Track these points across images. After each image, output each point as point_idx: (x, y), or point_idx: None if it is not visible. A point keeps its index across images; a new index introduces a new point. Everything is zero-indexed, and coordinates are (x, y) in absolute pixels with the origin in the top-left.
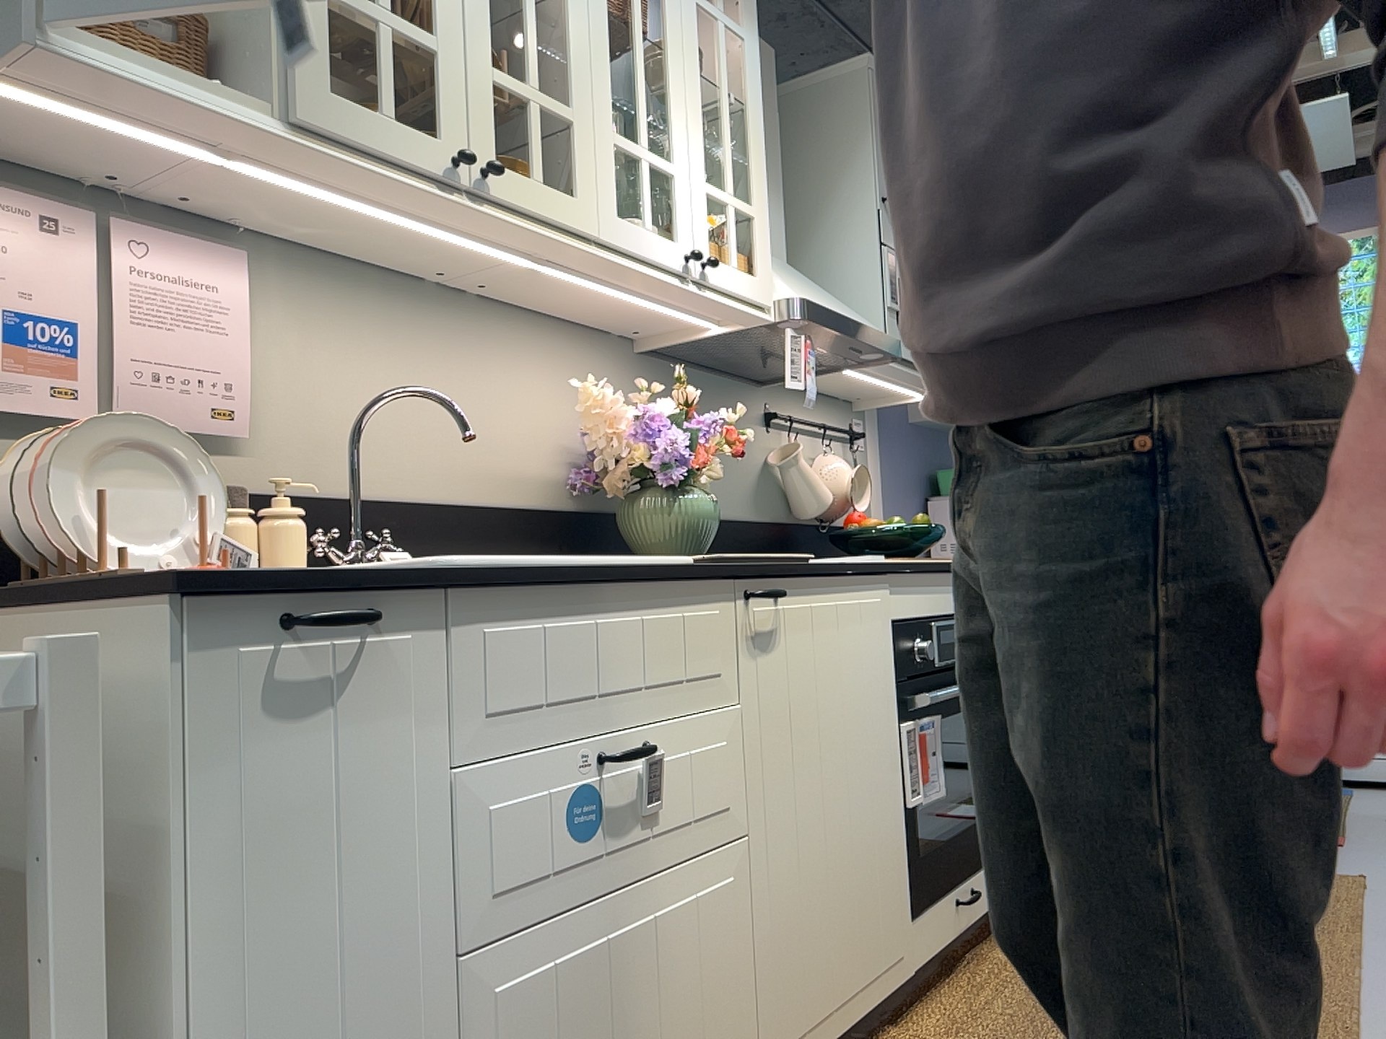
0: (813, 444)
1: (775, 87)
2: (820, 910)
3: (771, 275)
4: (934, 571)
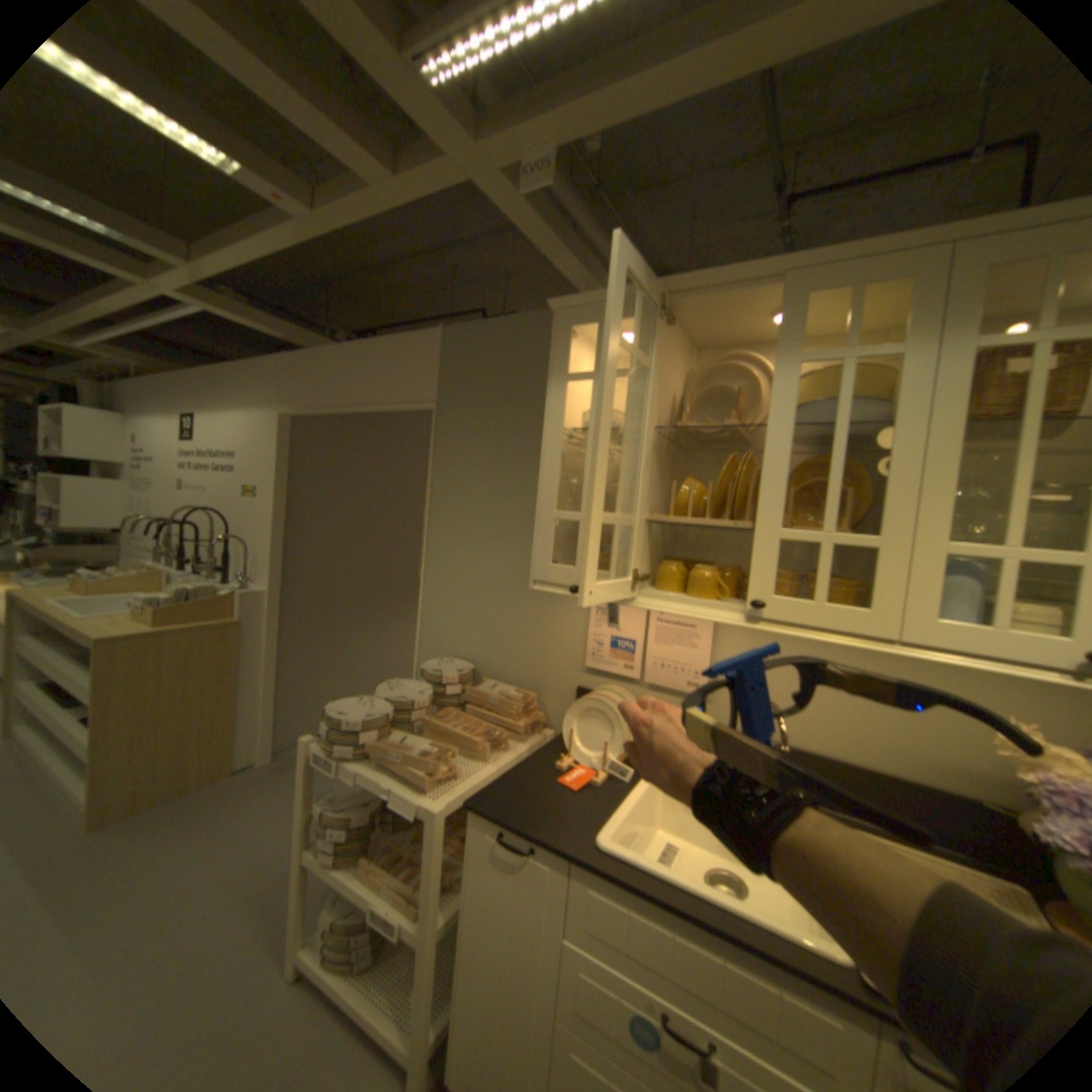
0: None
1: None
2: None
3: None
4: None
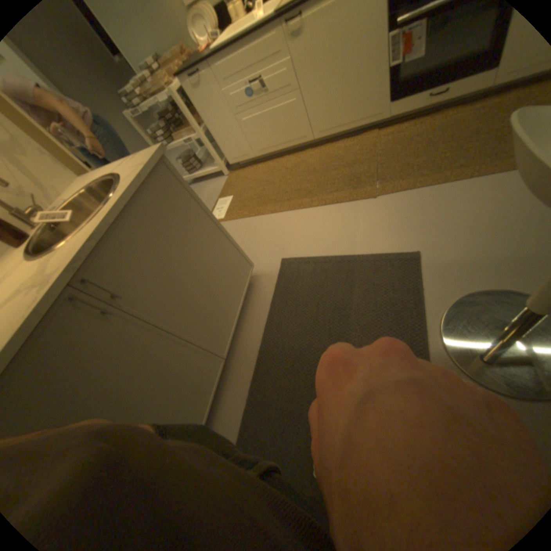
0: None
1: None
2: (333, 102)
3: None
4: None
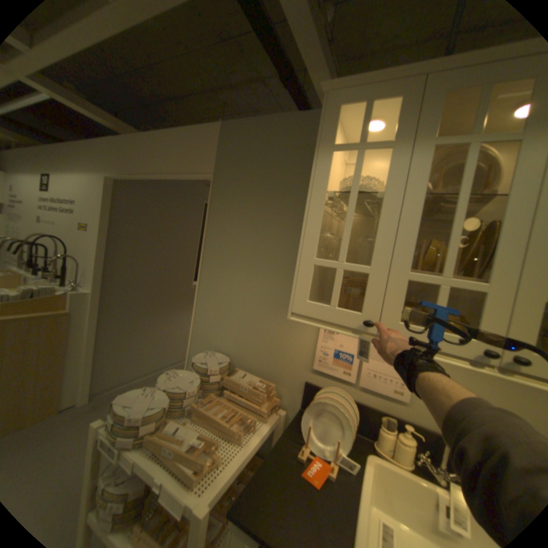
0: None
1: None
2: None
3: None
4: None
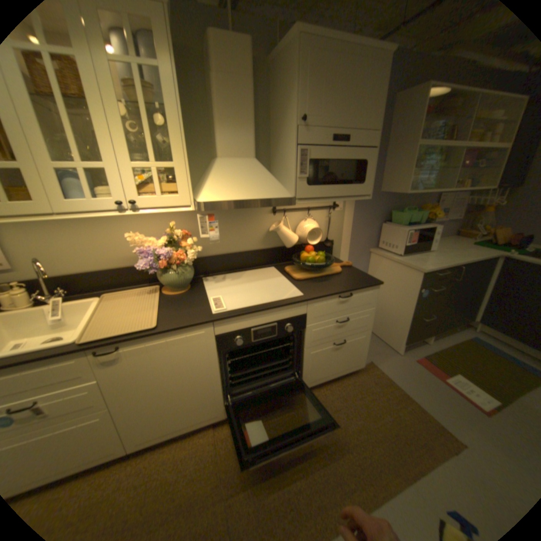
0: (303, 215)
1: (248, 60)
2: (157, 417)
3: (190, 190)
4: (250, 314)
